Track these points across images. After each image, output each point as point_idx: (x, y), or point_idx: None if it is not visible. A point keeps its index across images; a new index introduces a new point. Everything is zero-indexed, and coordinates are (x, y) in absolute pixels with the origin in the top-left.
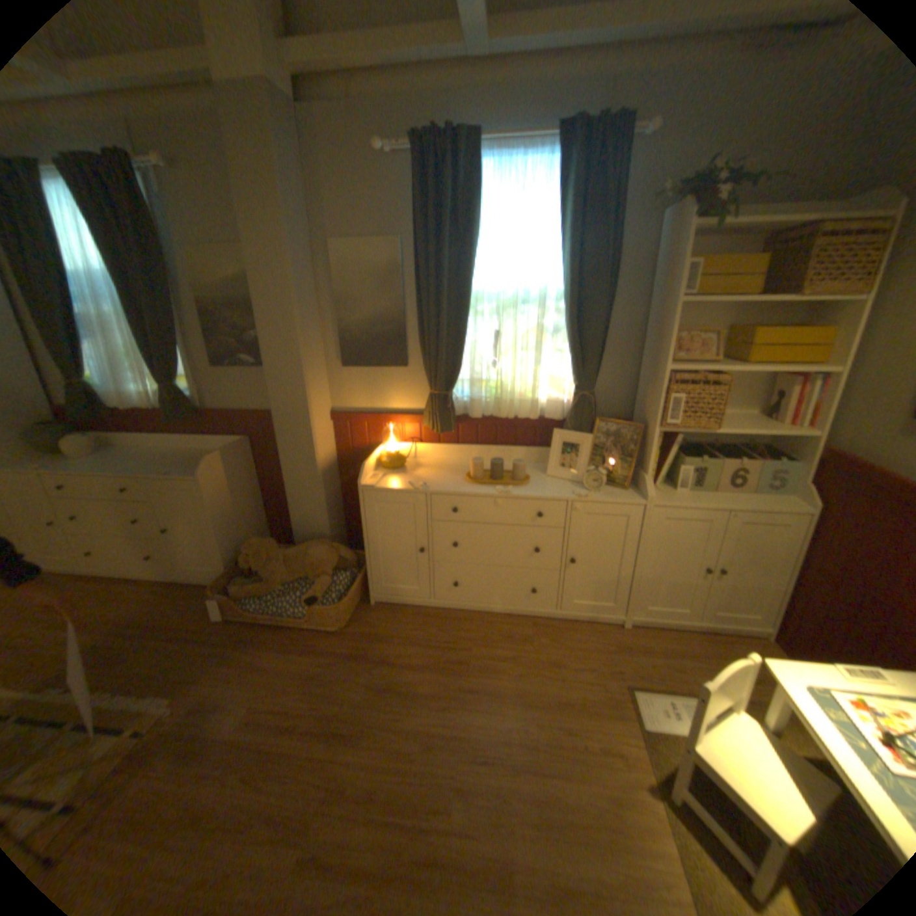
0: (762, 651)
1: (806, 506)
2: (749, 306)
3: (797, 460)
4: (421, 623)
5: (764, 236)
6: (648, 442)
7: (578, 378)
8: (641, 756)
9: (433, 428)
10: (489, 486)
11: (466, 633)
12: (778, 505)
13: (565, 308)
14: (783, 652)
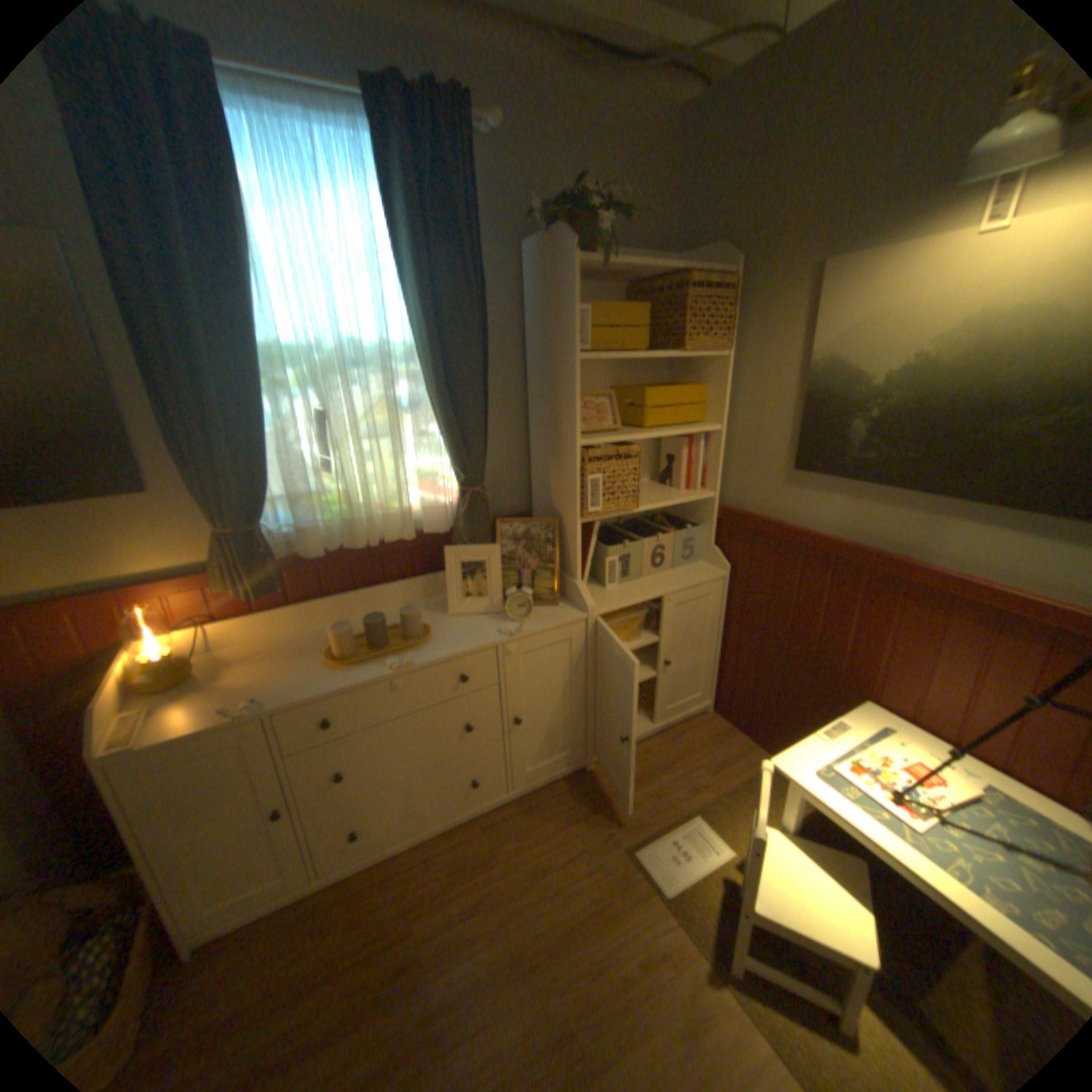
0: (708, 727)
1: (716, 569)
2: (623, 364)
3: (695, 523)
4: (304, 934)
5: (625, 285)
6: (567, 538)
7: (457, 469)
8: (679, 938)
9: (235, 591)
10: (372, 663)
11: (392, 903)
12: (697, 576)
13: (425, 370)
14: (723, 719)
